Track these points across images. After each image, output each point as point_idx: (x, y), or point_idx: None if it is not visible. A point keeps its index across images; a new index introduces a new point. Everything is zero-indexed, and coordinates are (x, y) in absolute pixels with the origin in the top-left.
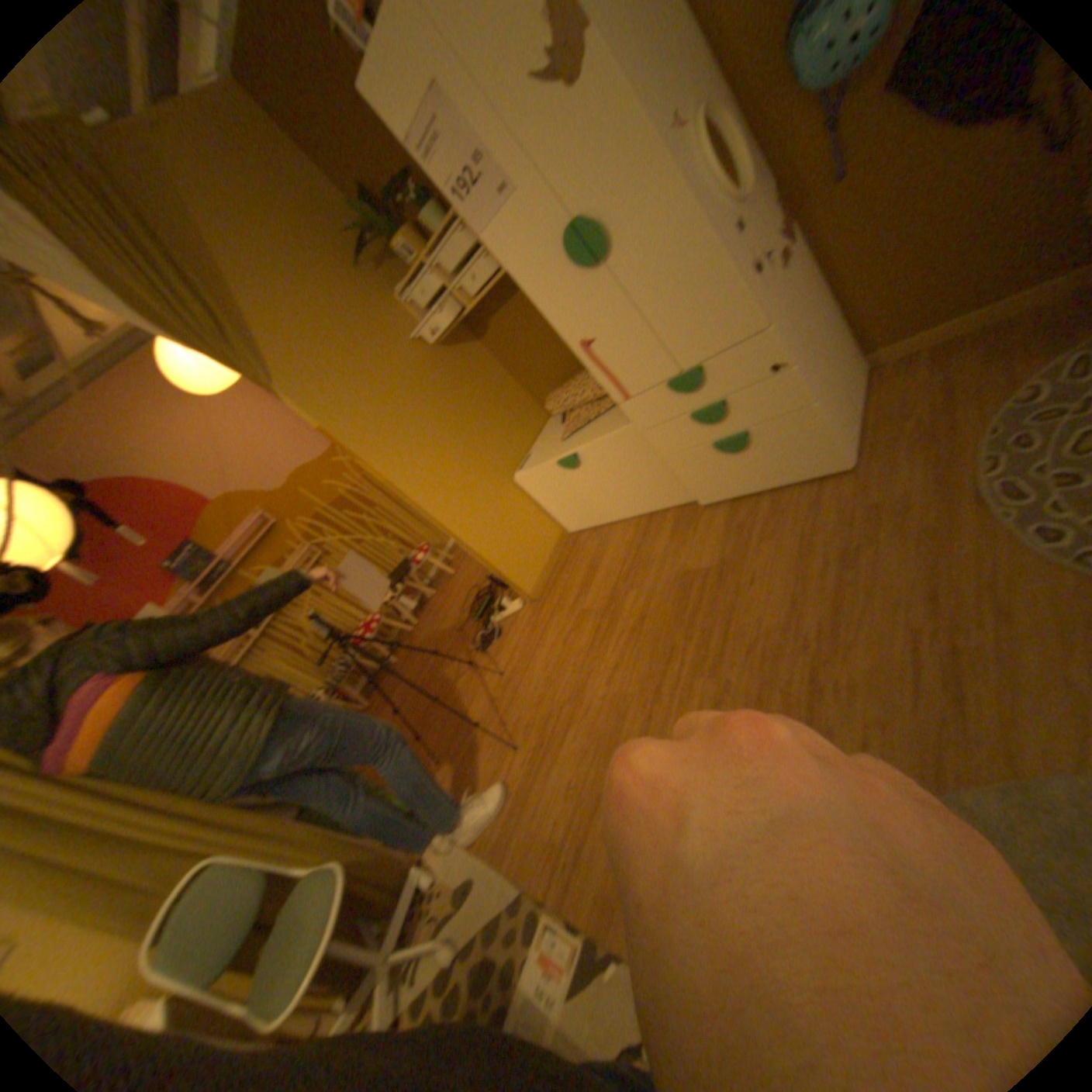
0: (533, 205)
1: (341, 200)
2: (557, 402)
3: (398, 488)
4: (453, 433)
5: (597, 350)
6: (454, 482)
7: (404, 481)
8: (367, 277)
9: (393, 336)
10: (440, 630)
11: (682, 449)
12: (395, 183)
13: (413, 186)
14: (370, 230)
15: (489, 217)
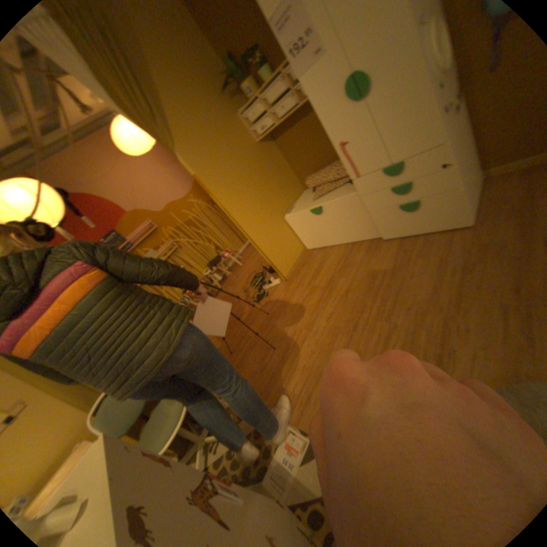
0: (333, 61)
1: (218, 59)
2: (311, 181)
3: (230, 212)
4: (259, 188)
5: (348, 148)
6: (257, 213)
7: (233, 208)
8: (226, 101)
9: (236, 134)
10: (234, 291)
11: (378, 209)
12: (249, 52)
13: (260, 53)
14: (231, 77)
15: (307, 67)
